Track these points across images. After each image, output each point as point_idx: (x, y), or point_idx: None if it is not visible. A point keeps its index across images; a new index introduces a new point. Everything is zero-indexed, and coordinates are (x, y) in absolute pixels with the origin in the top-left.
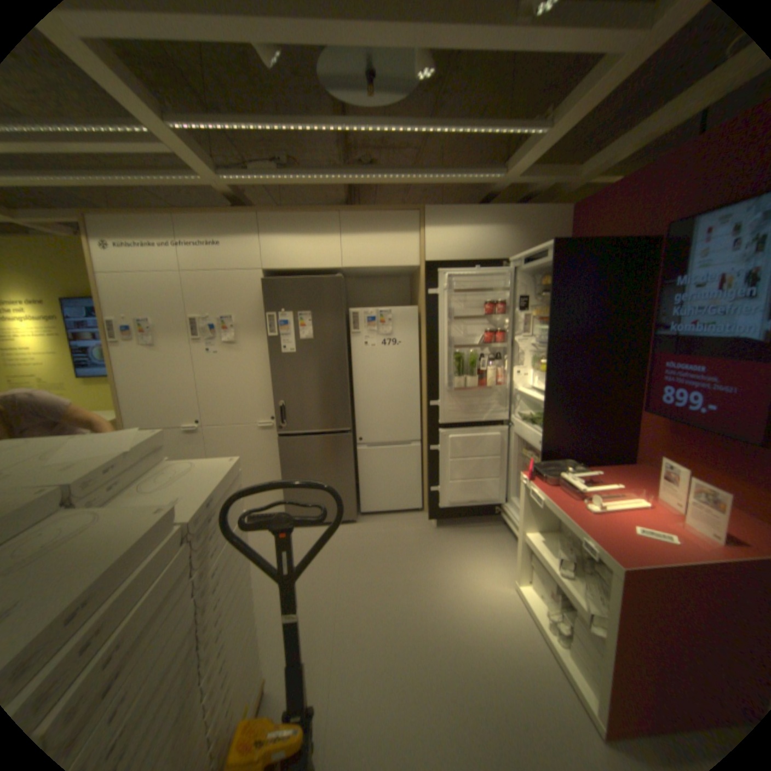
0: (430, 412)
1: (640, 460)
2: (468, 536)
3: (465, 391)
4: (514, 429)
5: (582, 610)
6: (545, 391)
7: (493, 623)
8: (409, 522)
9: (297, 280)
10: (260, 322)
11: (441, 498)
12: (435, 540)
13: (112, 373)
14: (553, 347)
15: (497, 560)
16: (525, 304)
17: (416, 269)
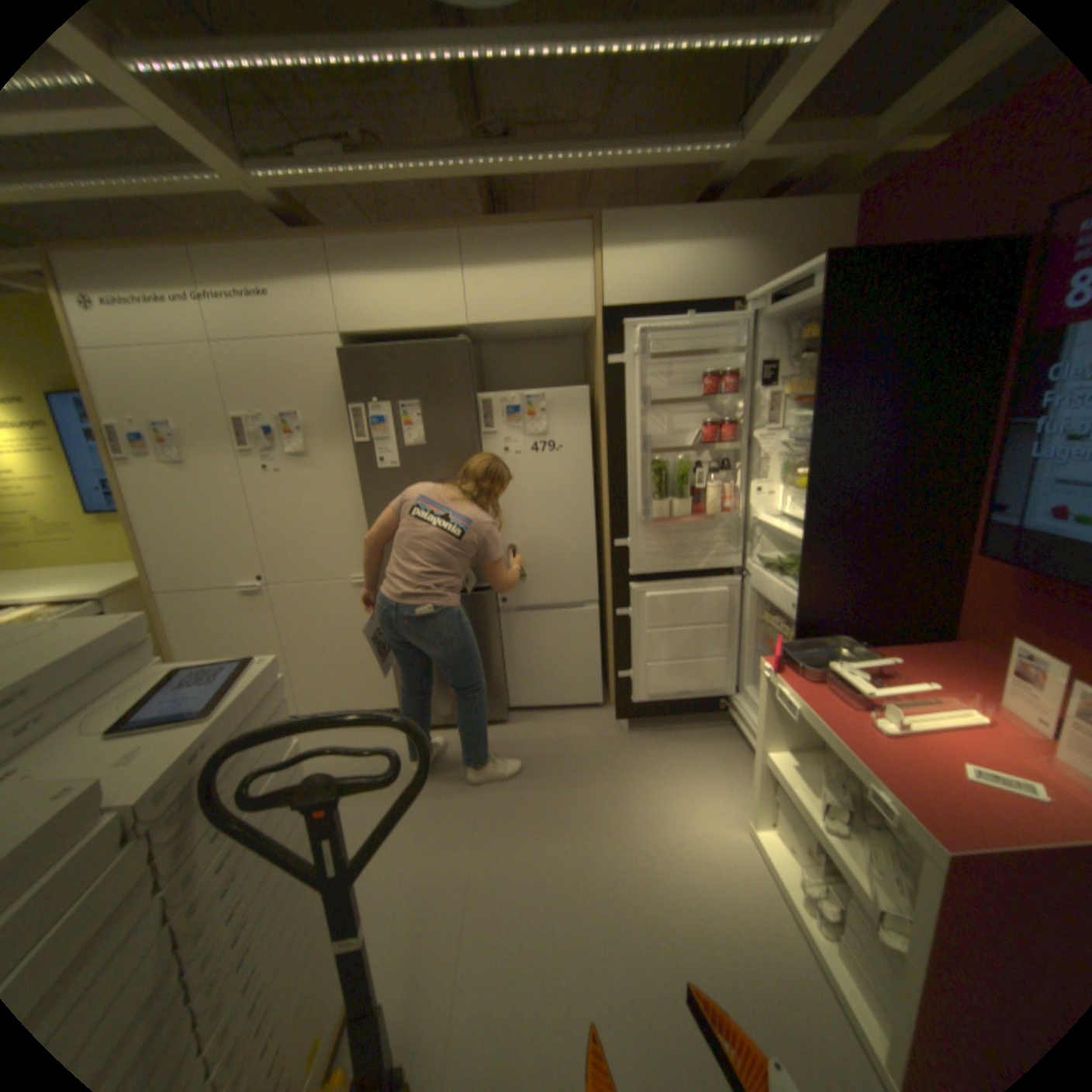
0: (615, 557)
1: (965, 632)
2: (677, 745)
3: (672, 523)
4: (751, 581)
5: (862, 888)
6: (805, 523)
7: (714, 891)
8: (587, 722)
9: (393, 349)
10: (342, 421)
11: (635, 687)
12: (625, 750)
13: (125, 508)
14: (820, 448)
15: (722, 783)
16: (772, 375)
17: (591, 323)
